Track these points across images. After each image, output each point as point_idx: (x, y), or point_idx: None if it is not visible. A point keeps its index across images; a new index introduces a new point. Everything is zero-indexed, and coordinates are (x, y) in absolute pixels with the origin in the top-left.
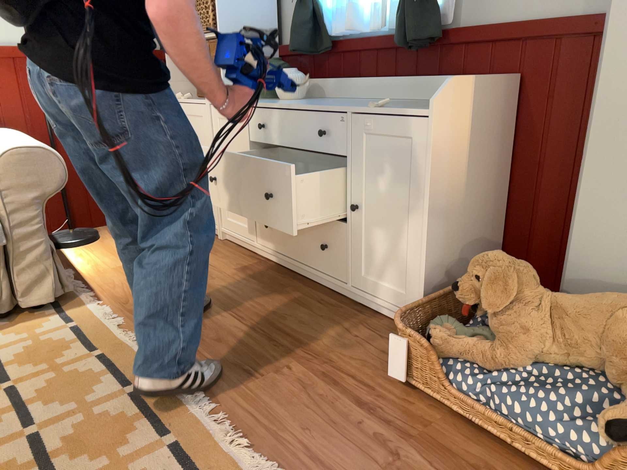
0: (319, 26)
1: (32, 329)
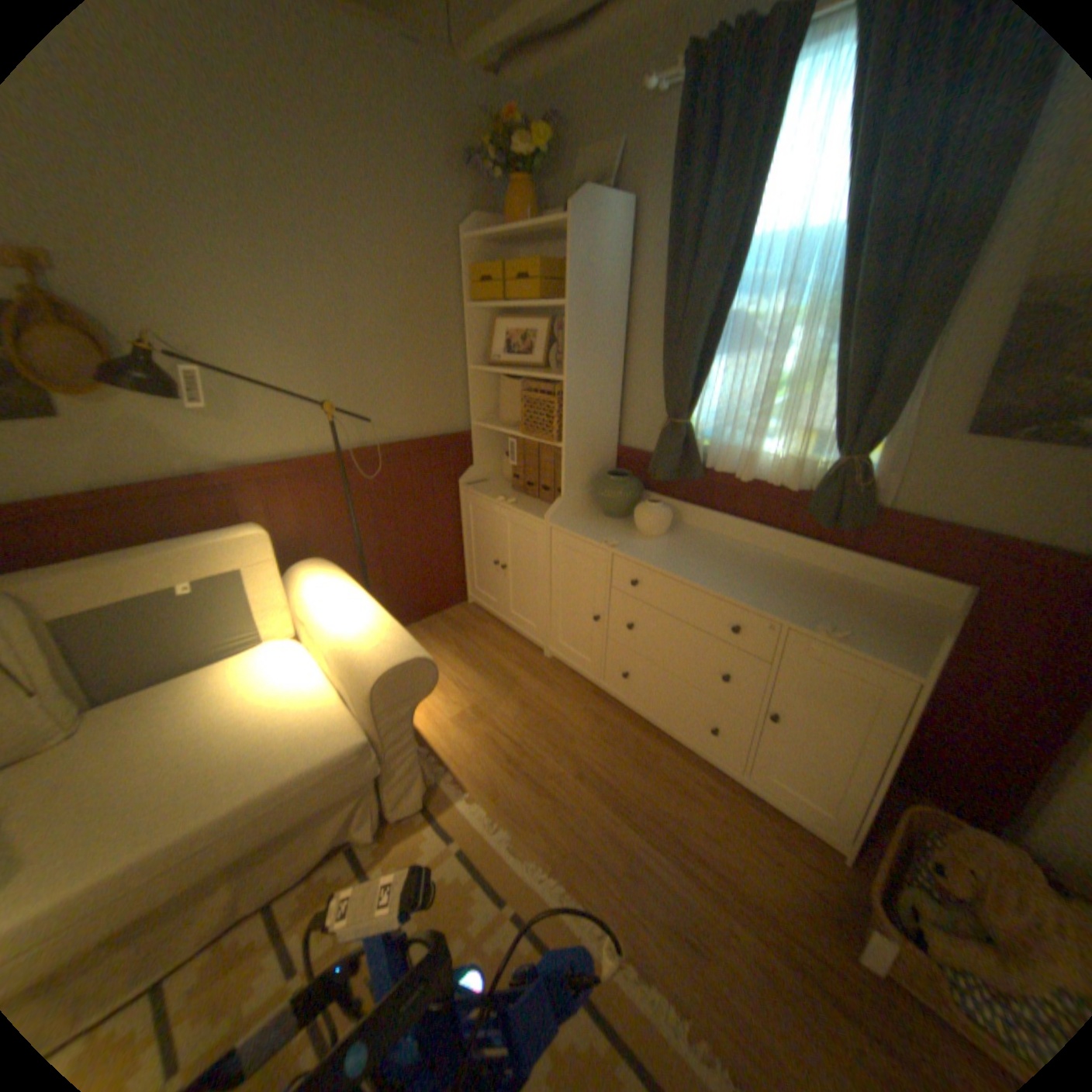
0: (688, 448)
1: (411, 857)
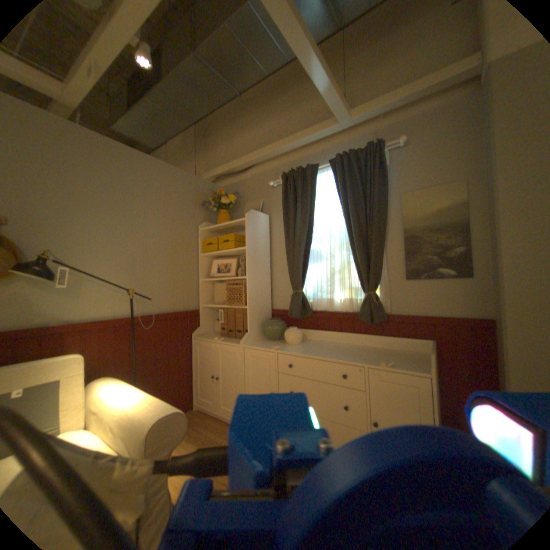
0: (303, 303)
1: None
